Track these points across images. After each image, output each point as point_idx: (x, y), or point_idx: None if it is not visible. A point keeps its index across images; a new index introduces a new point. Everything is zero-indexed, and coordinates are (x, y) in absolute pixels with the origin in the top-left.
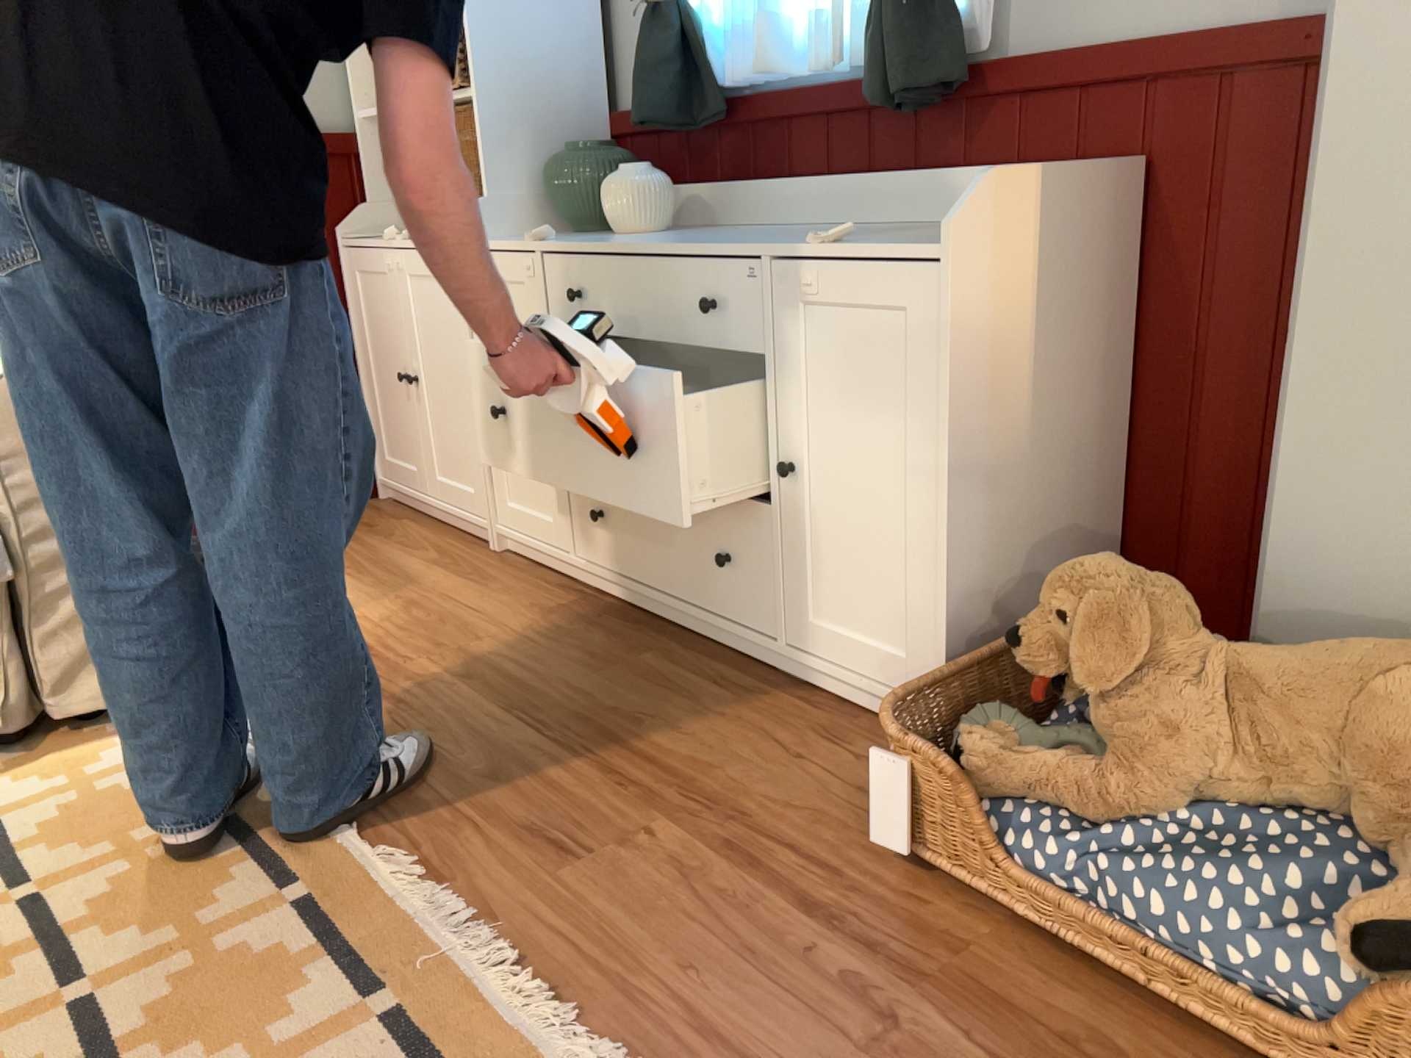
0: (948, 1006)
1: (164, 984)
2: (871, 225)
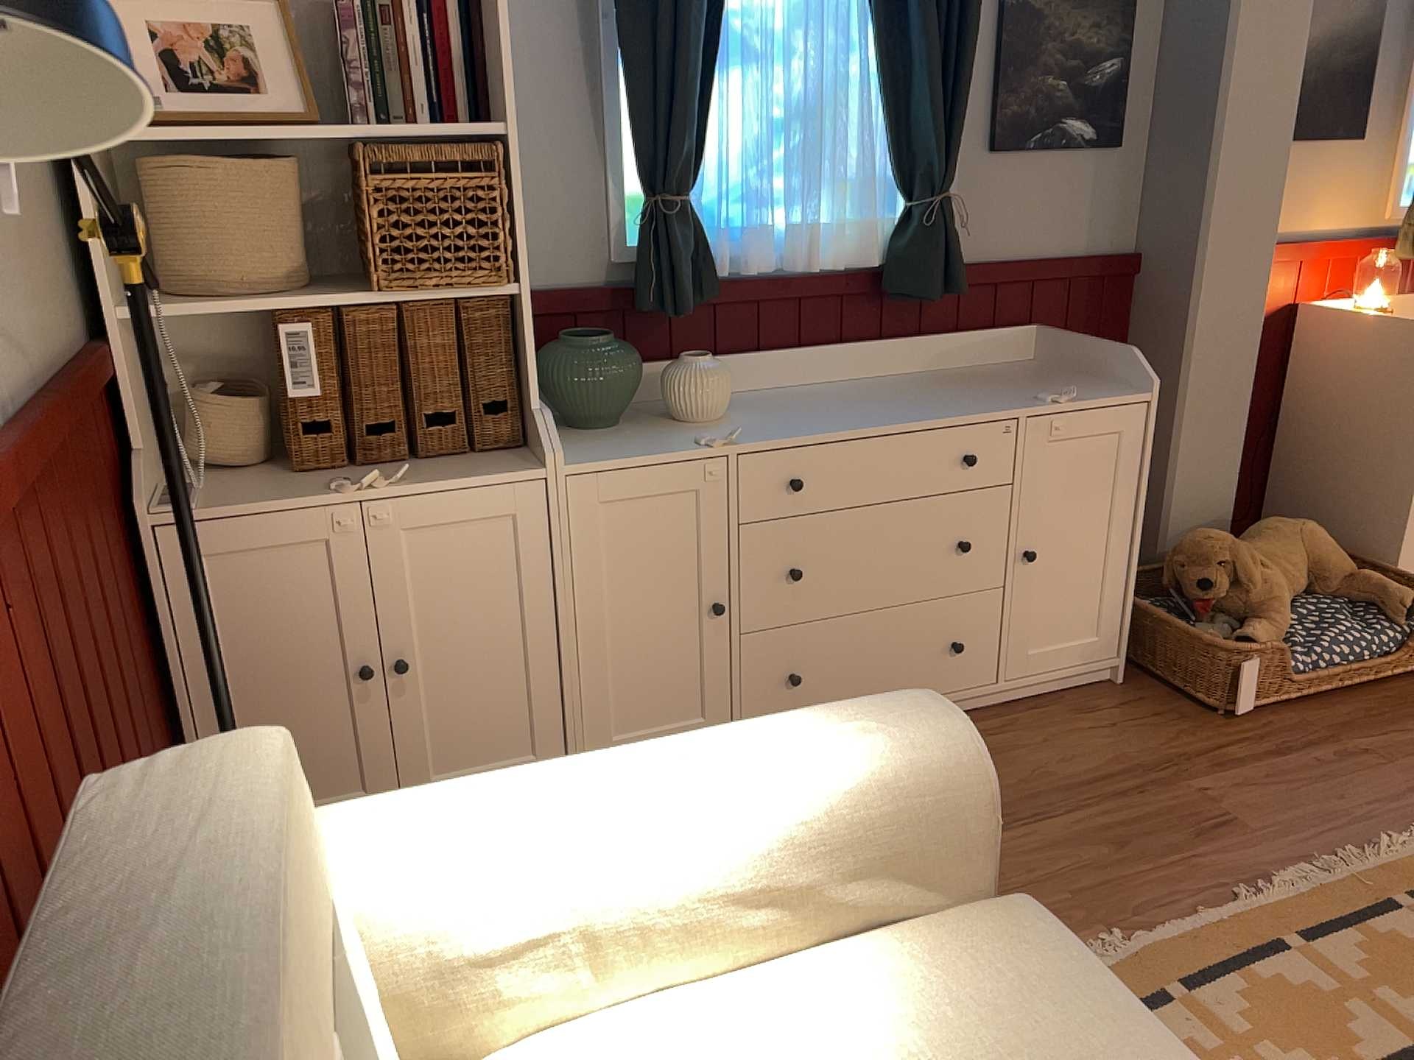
0: (1352, 738)
1: (1412, 1007)
2: (866, 380)
